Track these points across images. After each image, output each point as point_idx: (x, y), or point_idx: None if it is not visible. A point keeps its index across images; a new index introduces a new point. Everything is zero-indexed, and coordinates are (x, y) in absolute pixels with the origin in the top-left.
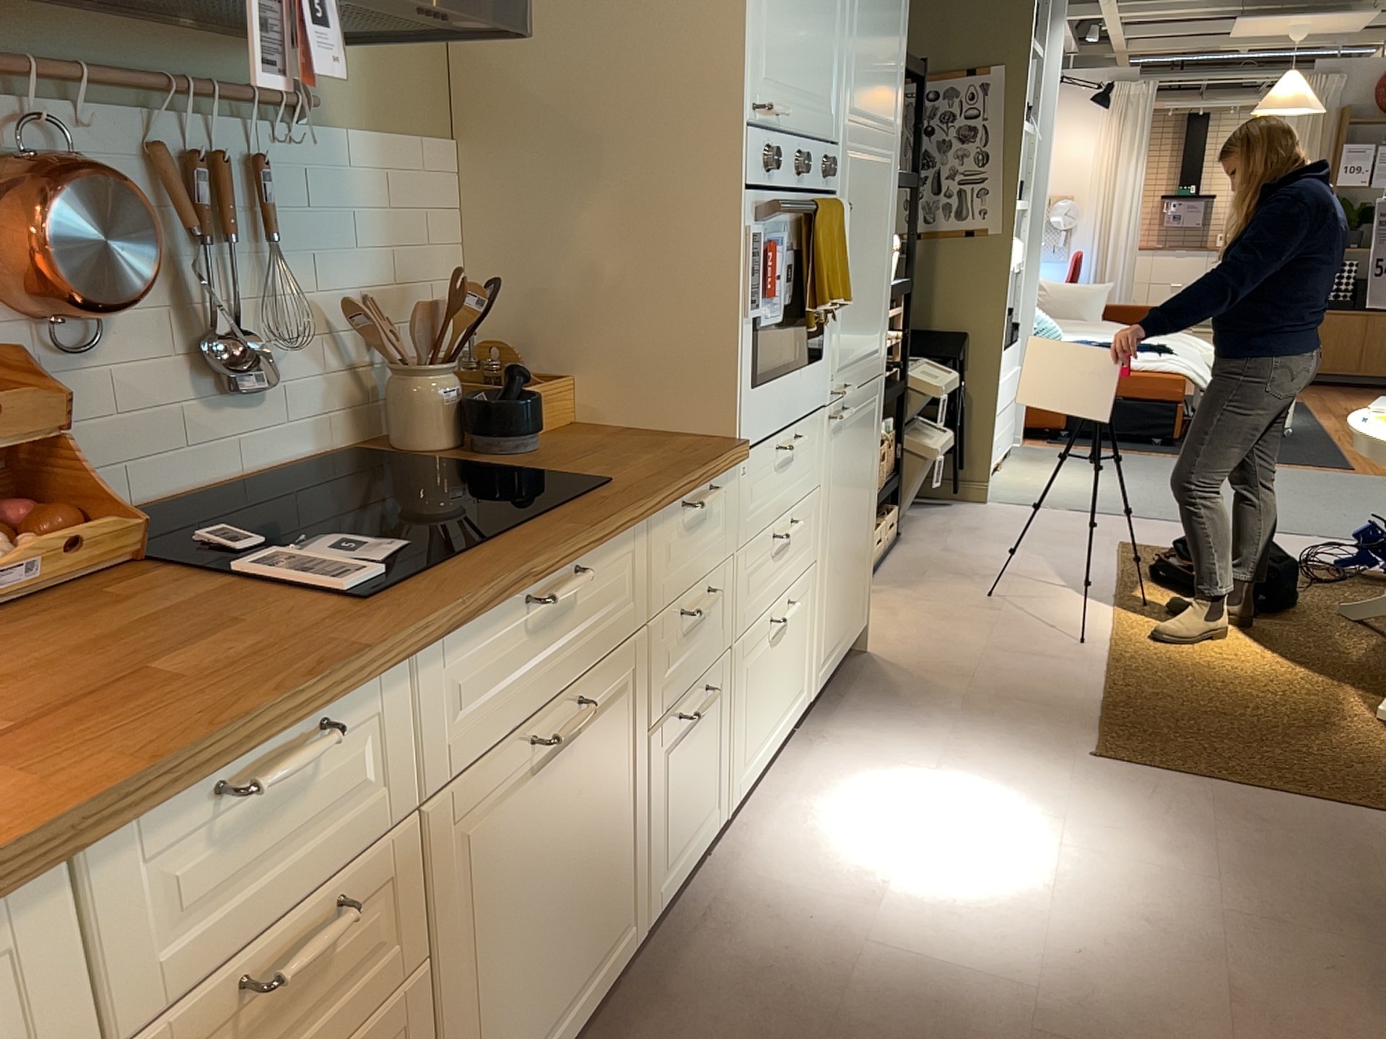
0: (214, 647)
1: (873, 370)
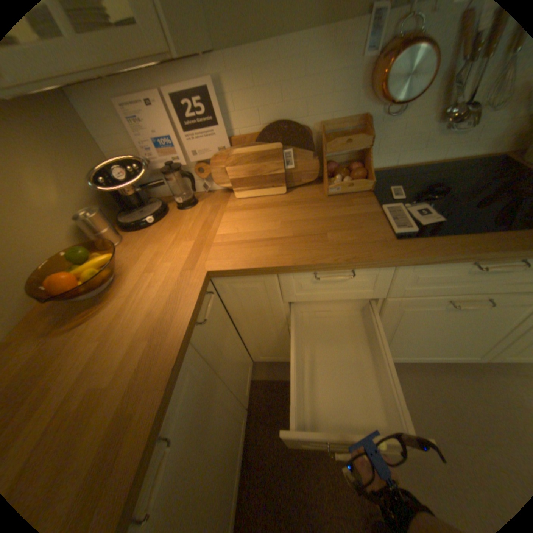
0: (347, 233)
1: None
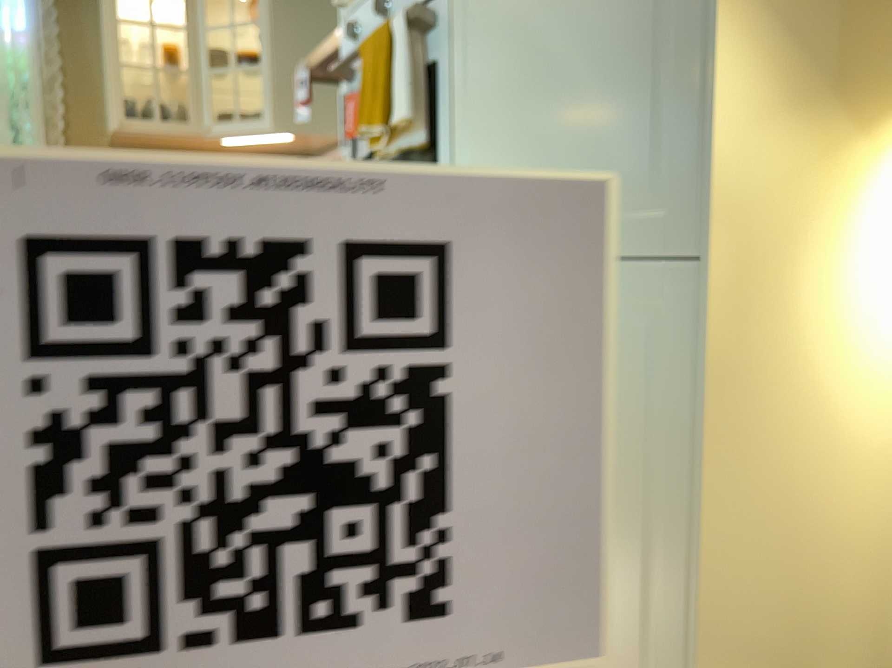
0: None
1: (629, 240)
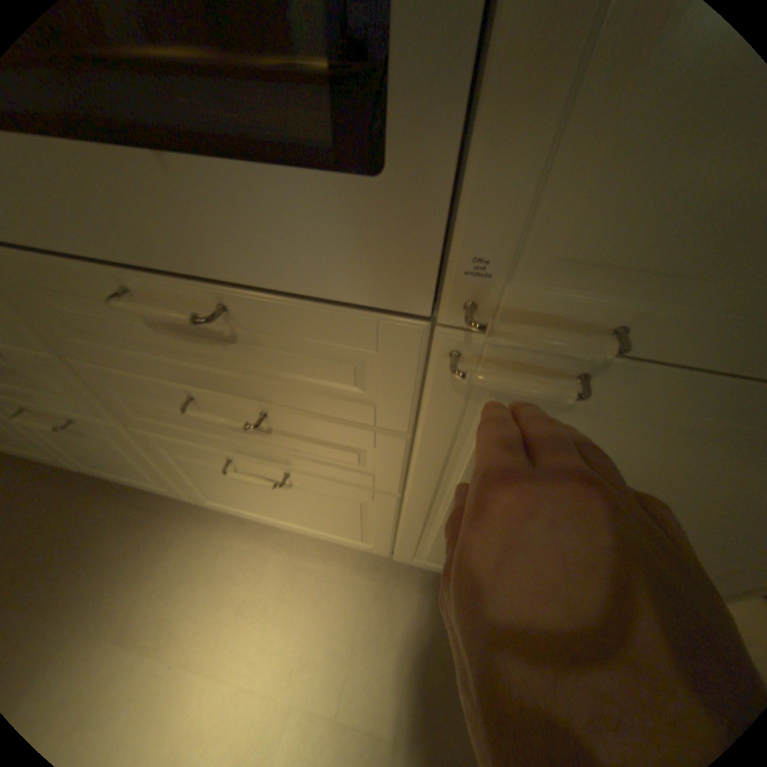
0: None
1: None
